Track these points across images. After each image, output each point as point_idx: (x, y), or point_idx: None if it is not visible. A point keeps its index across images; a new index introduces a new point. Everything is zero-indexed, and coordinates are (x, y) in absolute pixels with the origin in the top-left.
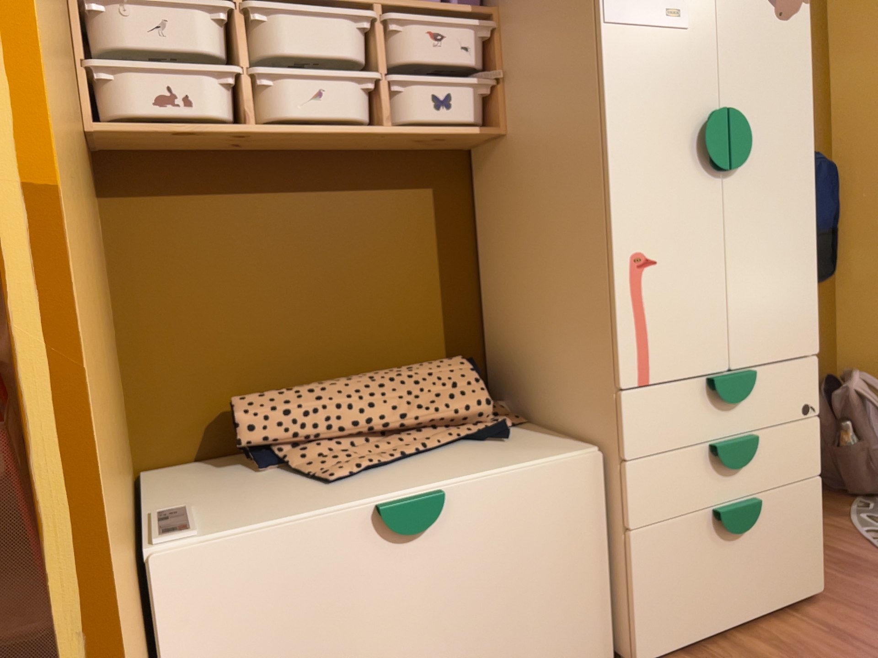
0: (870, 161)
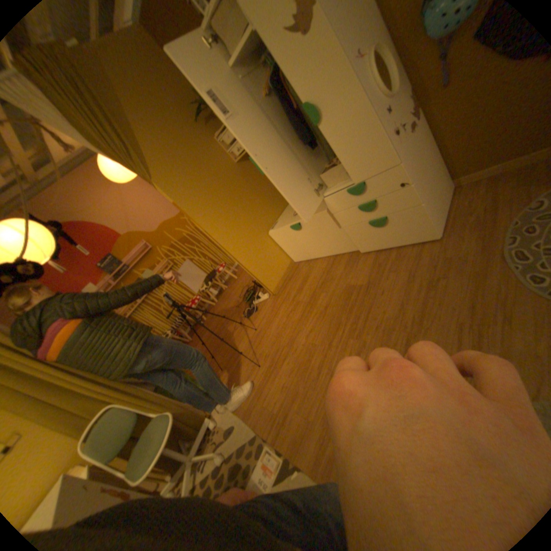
0: None
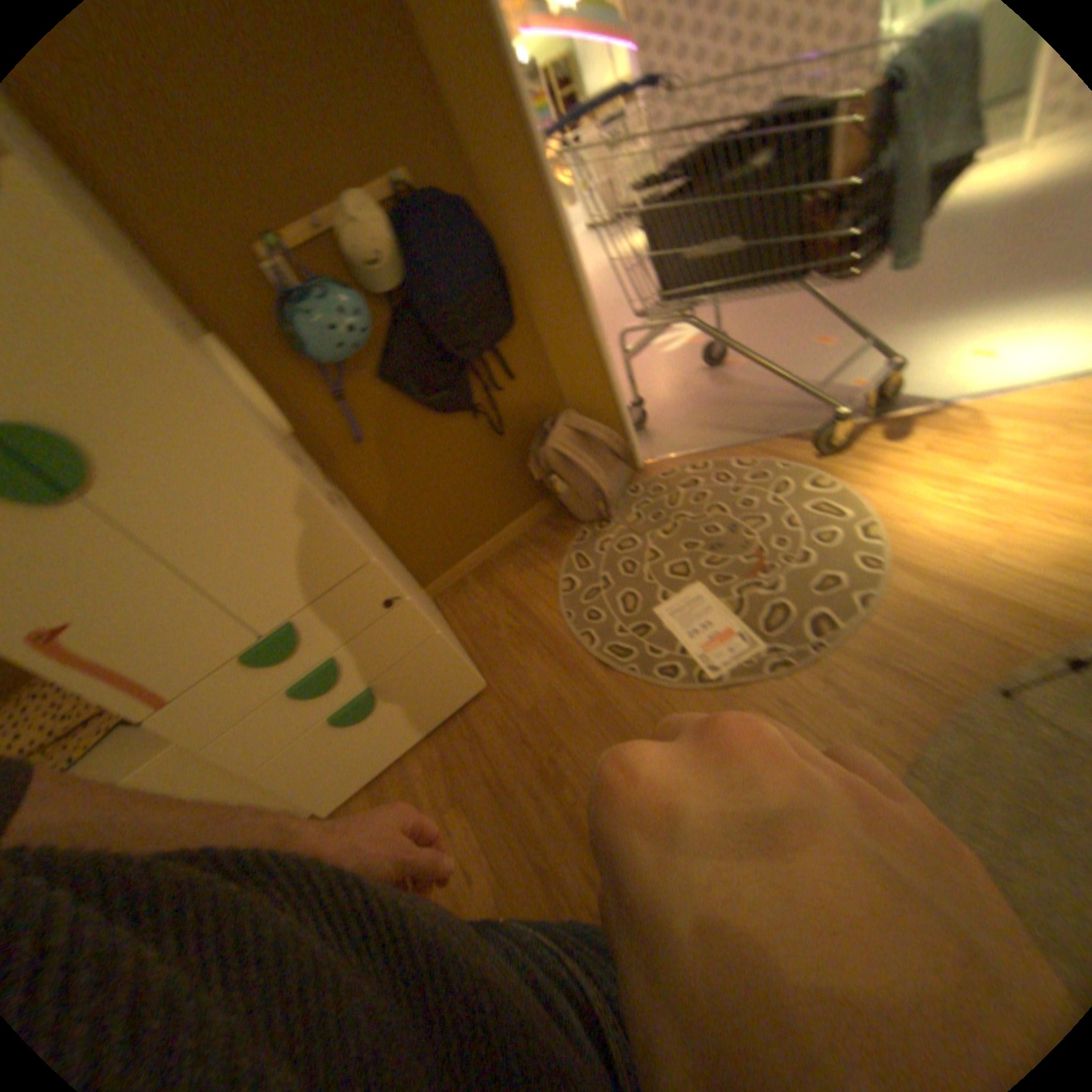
0: (514, 166)
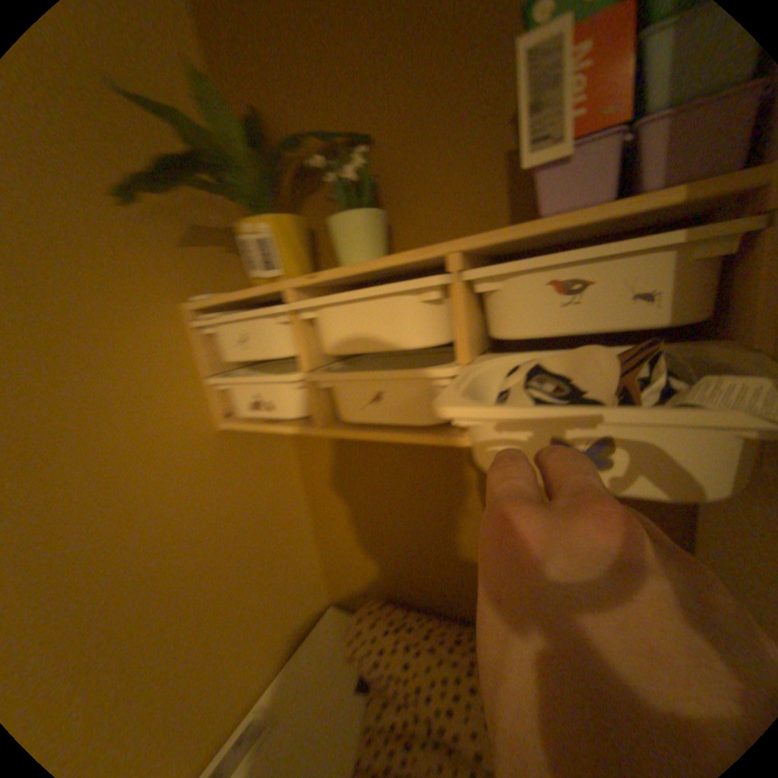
0: None
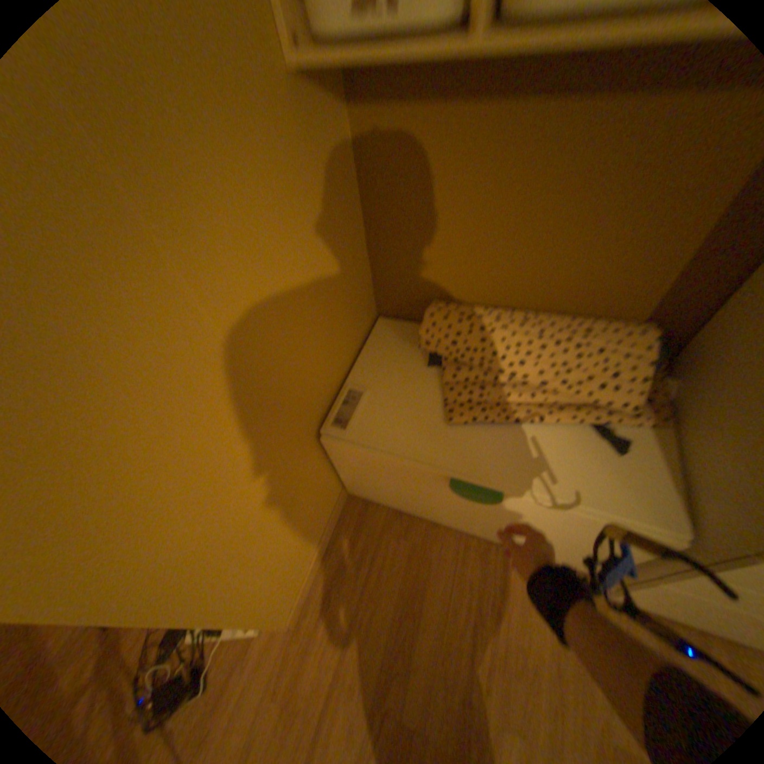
0: None
